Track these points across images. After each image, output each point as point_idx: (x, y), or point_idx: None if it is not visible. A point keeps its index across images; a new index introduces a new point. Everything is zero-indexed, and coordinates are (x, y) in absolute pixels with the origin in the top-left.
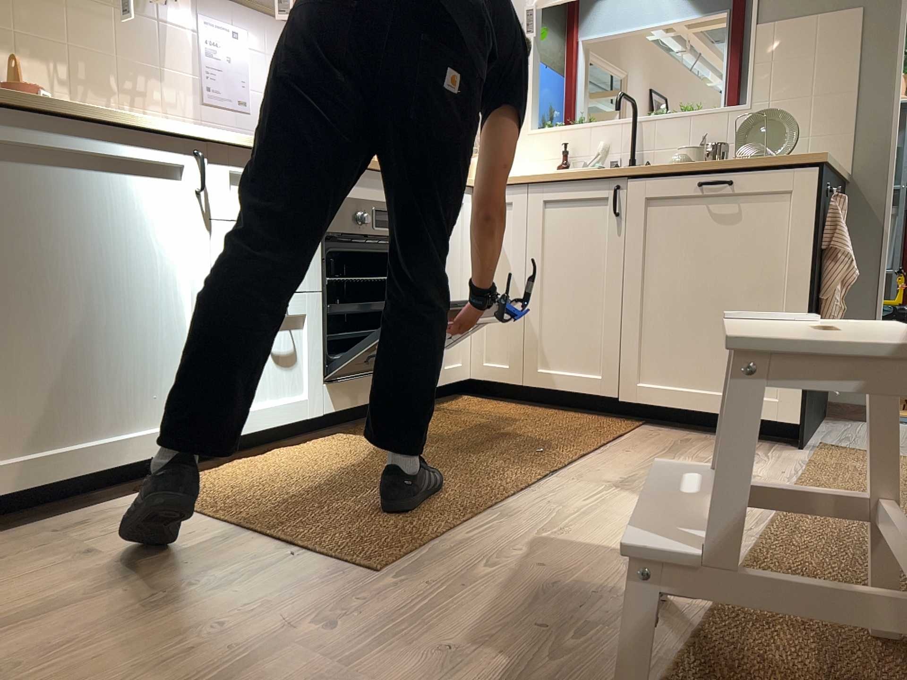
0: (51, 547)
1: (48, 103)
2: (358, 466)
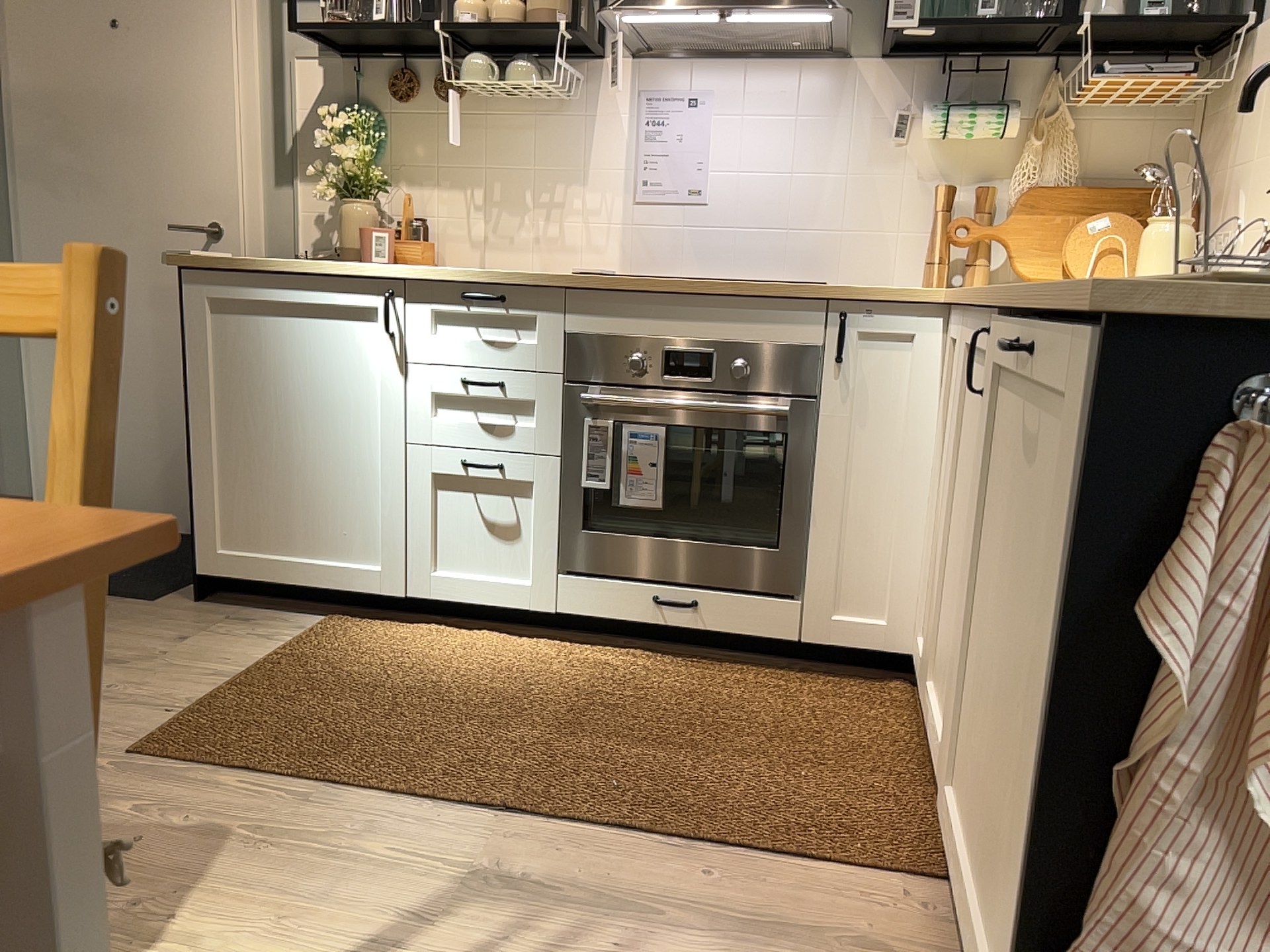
0: (197, 626)
1: (266, 260)
2: (456, 683)
